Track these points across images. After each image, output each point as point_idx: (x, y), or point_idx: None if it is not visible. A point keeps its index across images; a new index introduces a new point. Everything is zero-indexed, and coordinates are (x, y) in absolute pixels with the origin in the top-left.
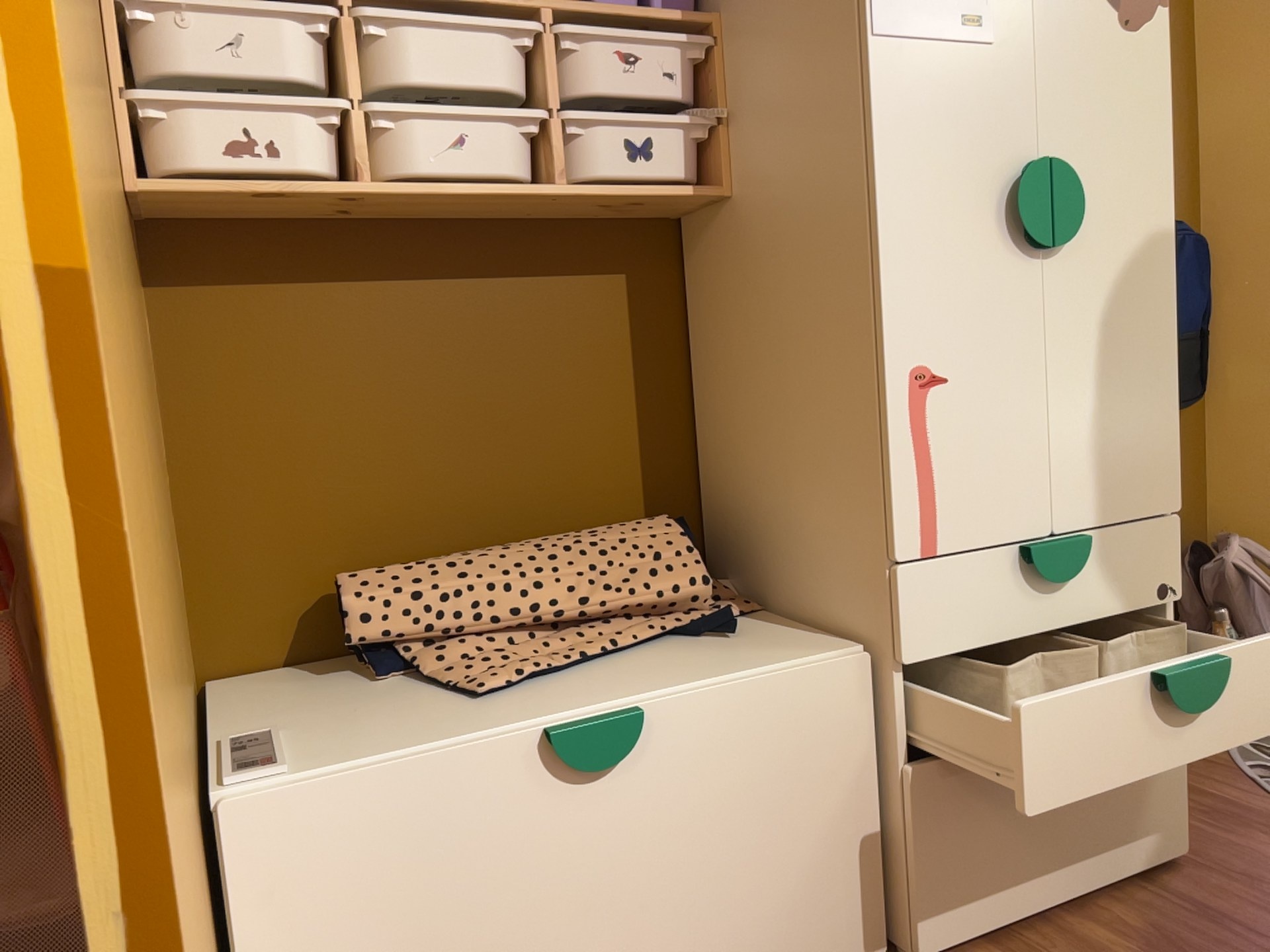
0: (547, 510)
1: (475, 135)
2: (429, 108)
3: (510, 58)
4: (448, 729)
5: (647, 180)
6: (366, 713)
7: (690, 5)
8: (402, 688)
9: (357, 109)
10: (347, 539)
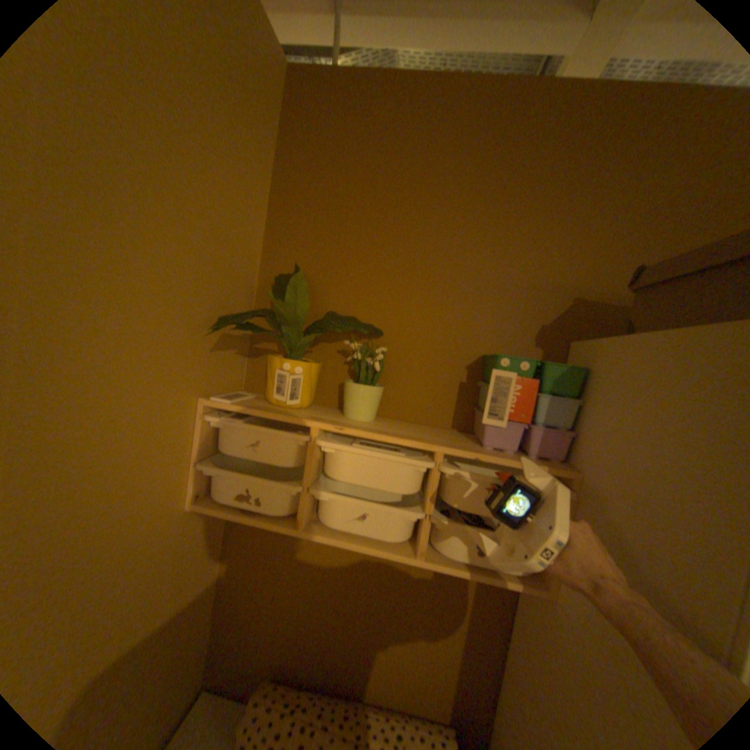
0: (388, 685)
1: (371, 518)
2: (344, 501)
3: (409, 475)
4: None
5: (486, 573)
6: None
7: (564, 451)
8: None
9: (306, 490)
10: (281, 652)
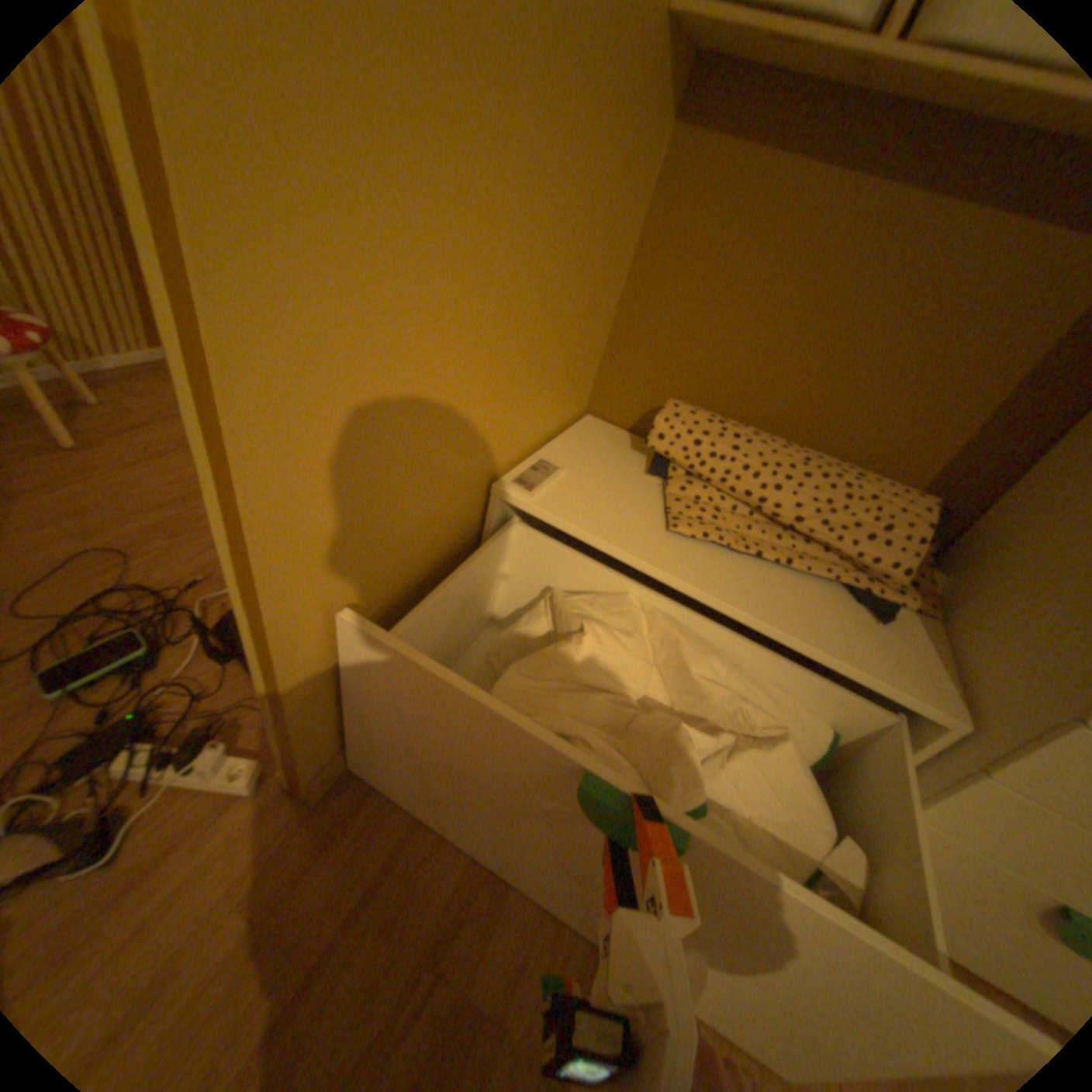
0: (846, 435)
1: None
2: None
3: None
4: (628, 536)
5: None
6: (613, 490)
7: None
8: (649, 488)
9: None
10: (699, 377)
